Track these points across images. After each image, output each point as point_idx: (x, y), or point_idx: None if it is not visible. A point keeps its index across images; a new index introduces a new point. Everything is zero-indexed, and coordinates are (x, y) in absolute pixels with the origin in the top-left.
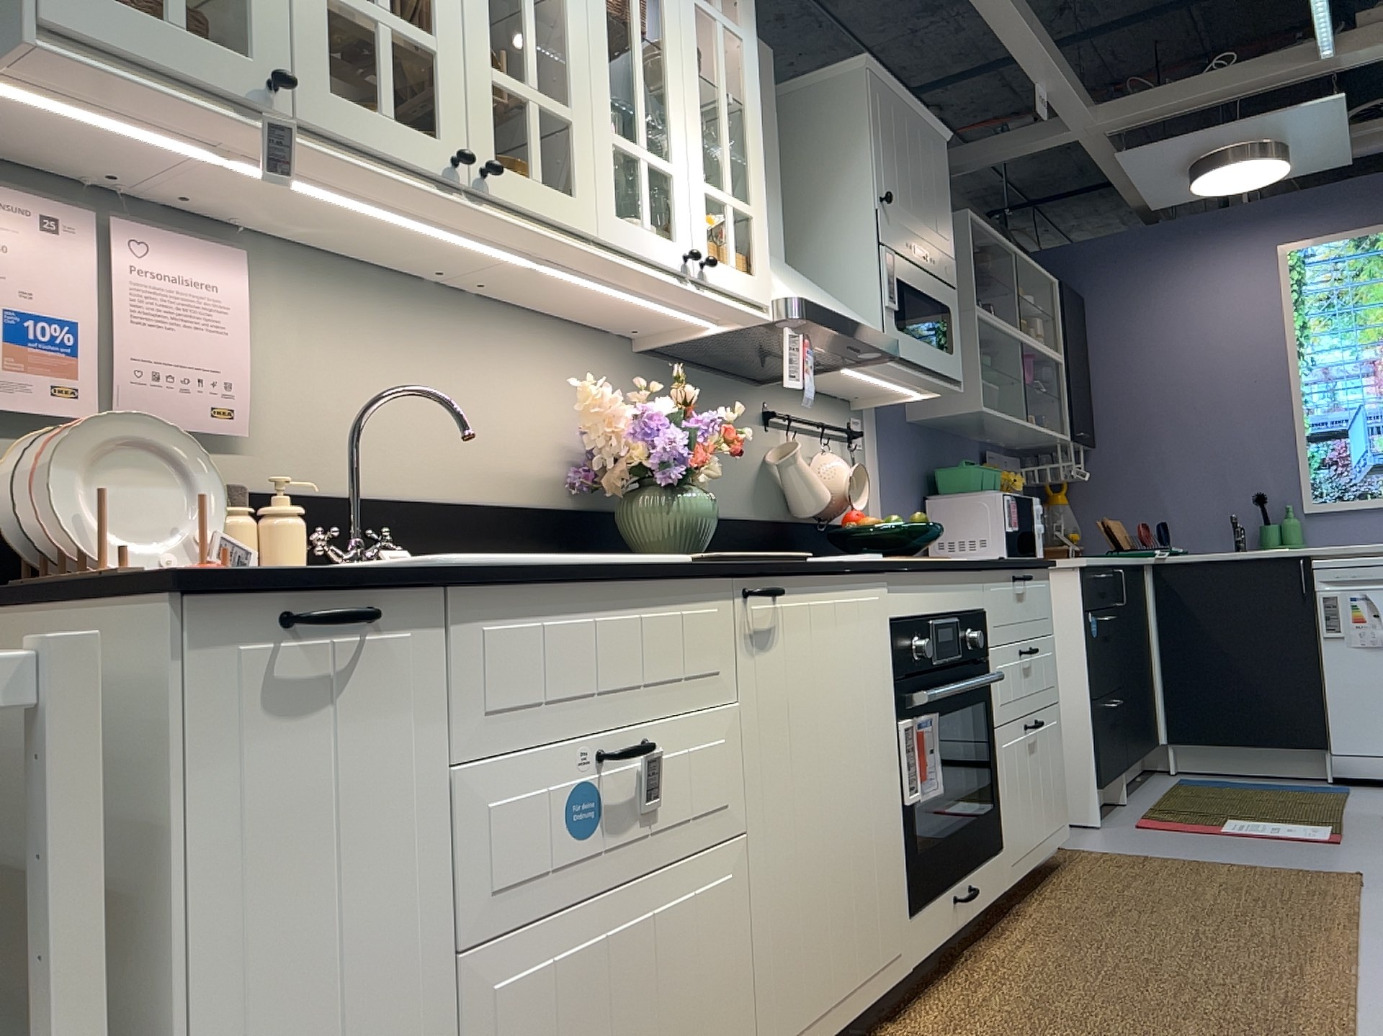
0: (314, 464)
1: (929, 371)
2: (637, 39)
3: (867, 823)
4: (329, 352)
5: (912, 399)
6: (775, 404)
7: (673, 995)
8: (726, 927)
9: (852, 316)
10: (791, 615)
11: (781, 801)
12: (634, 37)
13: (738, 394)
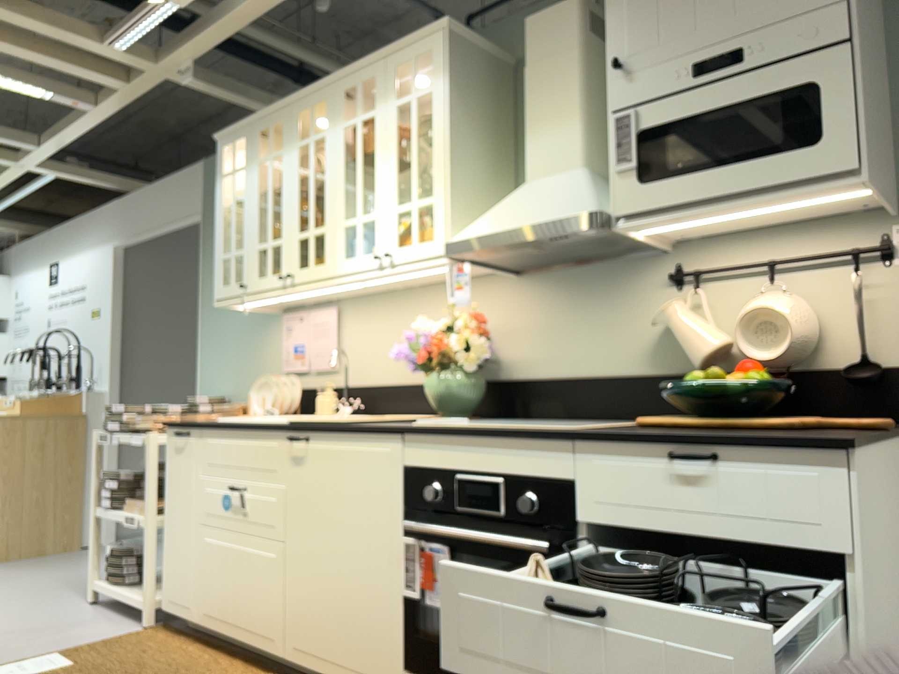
0: (357, 374)
1: (743, 192)
2: (362, 160)
3: (362, 584)
4: (362, 331)
5: (878, 196)
6: (692, 261)
7: (249, 583)
8: (271, 576)
9: (533, 217)
10: (314, 452)
11: (301, 539)
12: (357, 163)
13: (629, 270)
